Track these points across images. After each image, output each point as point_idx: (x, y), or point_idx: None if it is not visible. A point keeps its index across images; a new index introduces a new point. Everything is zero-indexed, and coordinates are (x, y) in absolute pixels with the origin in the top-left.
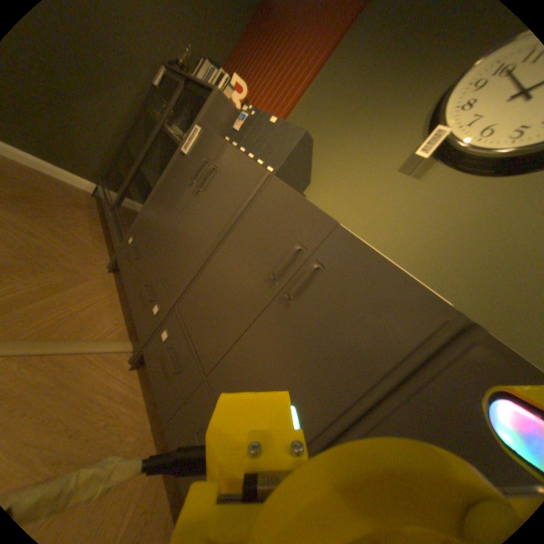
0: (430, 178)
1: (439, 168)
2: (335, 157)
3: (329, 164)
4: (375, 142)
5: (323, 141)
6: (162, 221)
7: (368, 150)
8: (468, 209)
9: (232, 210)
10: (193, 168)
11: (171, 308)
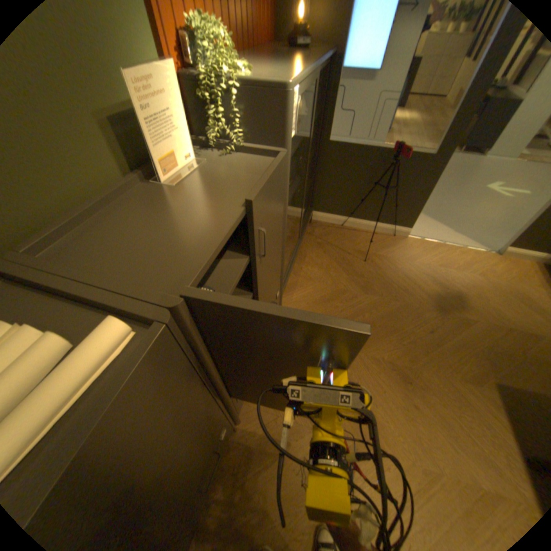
0: None
1: None
2: None
3: None
4: None
5: None
6: None
7: None
8: None
9: None
10: None
11: None
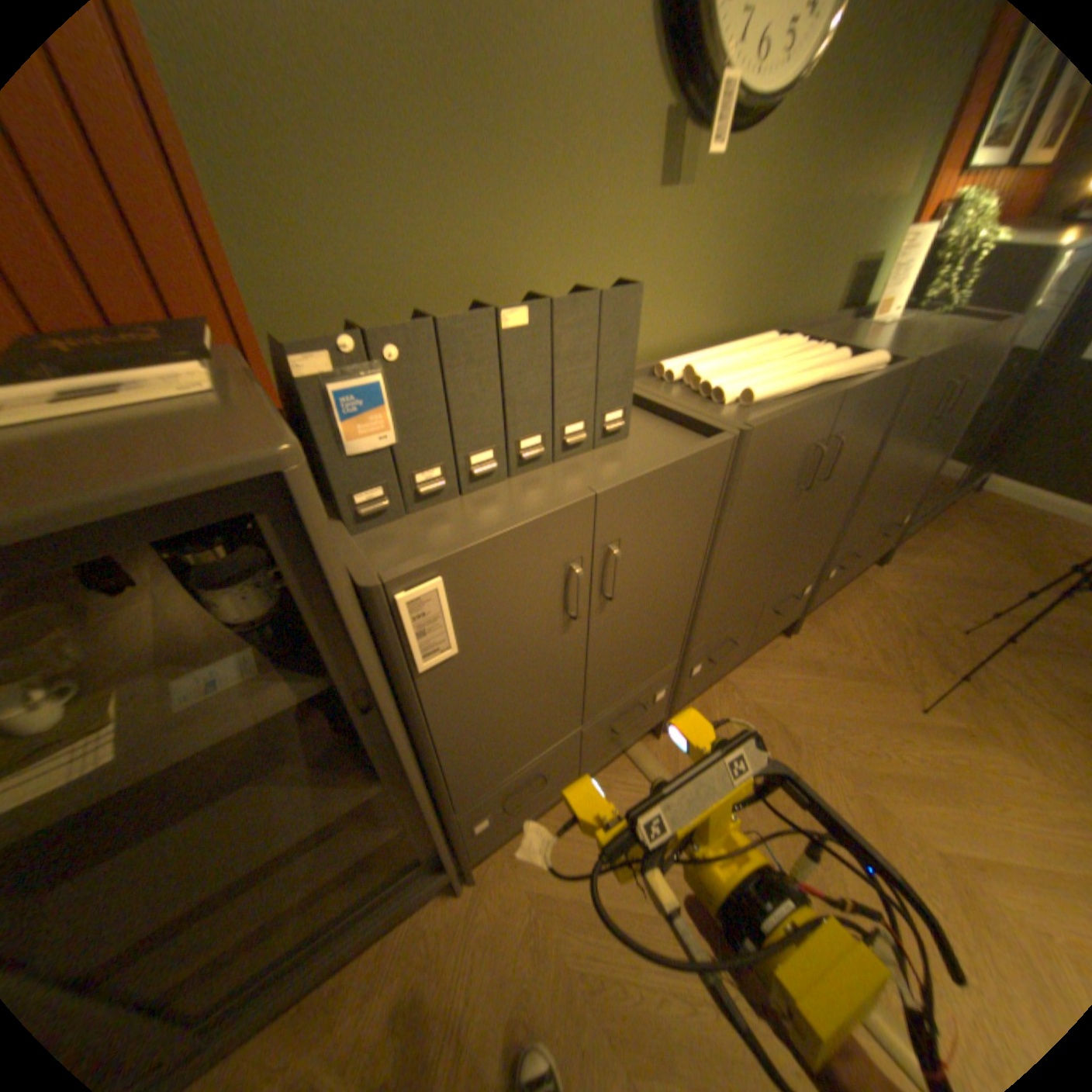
0: (705, 169)
1: (709, 143)
2: (534, 231)
3: (535, 257)
4: (594, 139)
5: (466, 205)
6: (546, 716)
7: (593, 170)
8: (752, 192)
9: (707, 525)
10: (535, 616)
11: (682, 664)
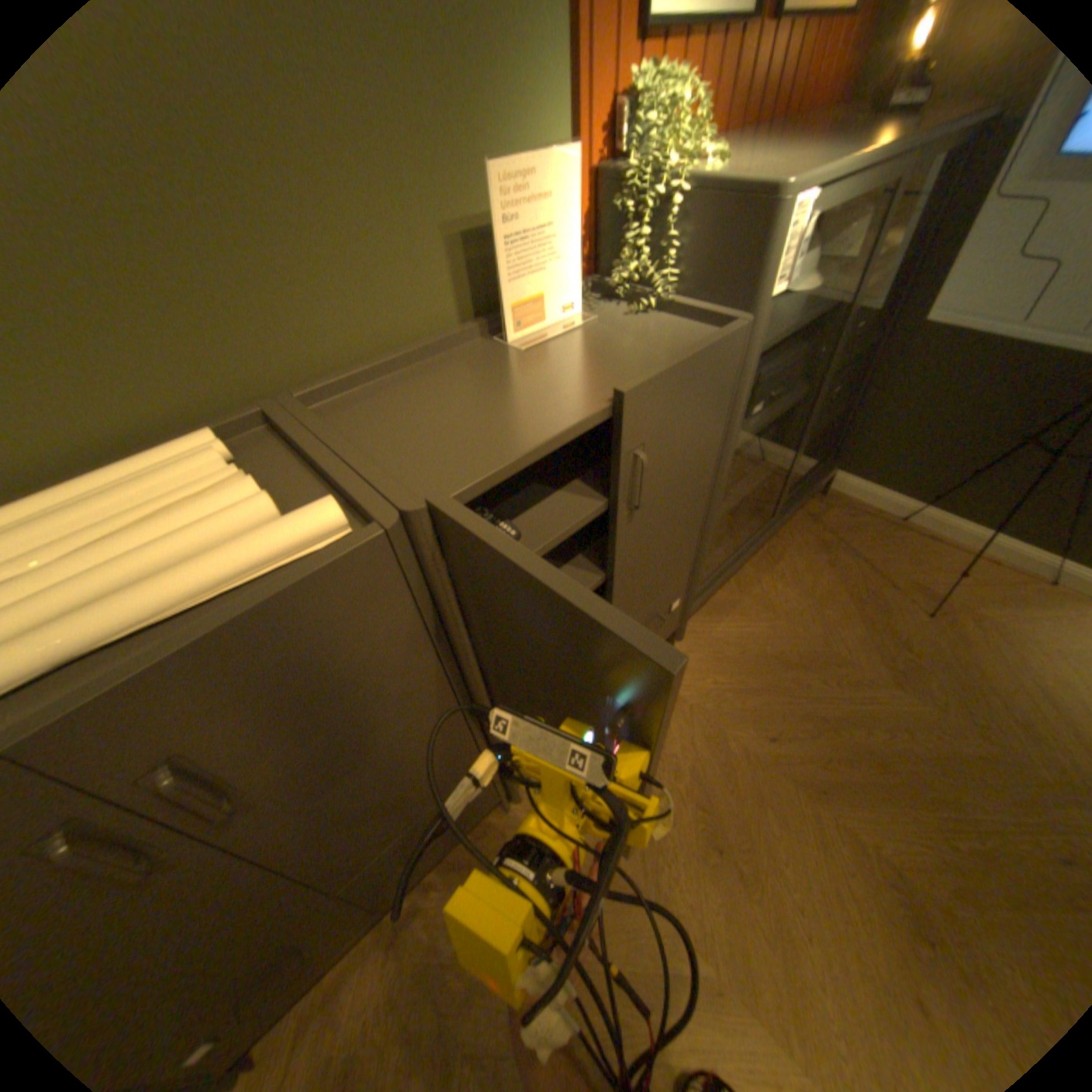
0: None
1: None
2: None
3: None
4: None
5: None
6: None
7: None
8: None
9: None
10: None
11: None
